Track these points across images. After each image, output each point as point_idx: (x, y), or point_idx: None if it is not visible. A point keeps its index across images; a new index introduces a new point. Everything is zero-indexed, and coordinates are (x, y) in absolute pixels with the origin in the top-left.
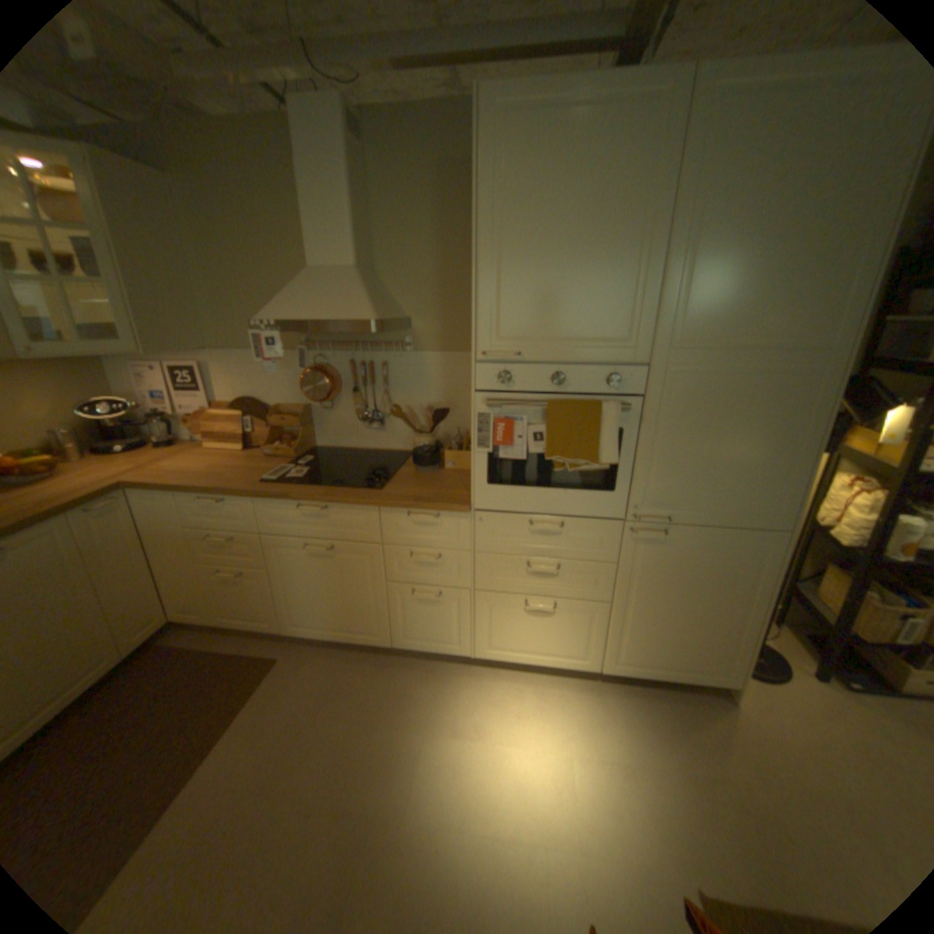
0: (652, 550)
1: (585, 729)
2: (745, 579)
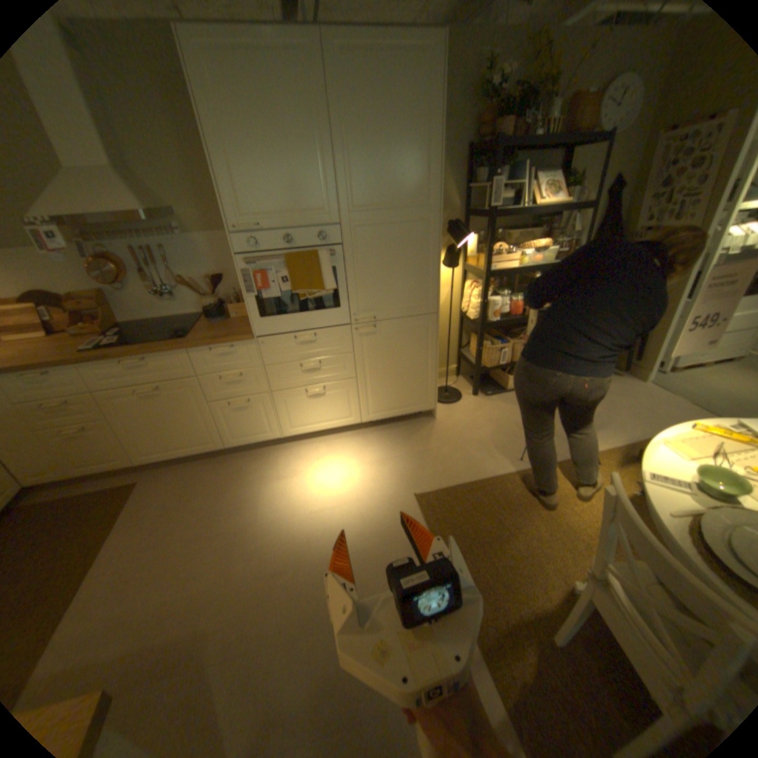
0: (370, 339)
1: (356, 452)
2: (420, 345)
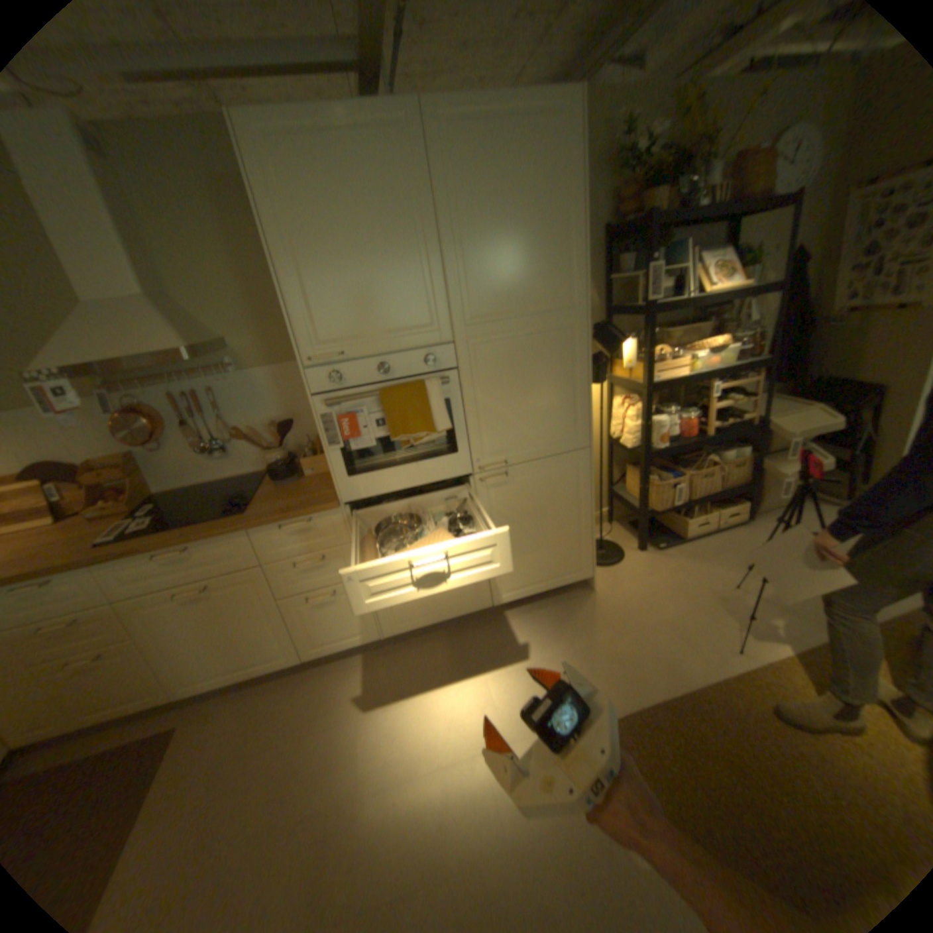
0: (501, 491)
1: (491, 654)
2: (570, 492)
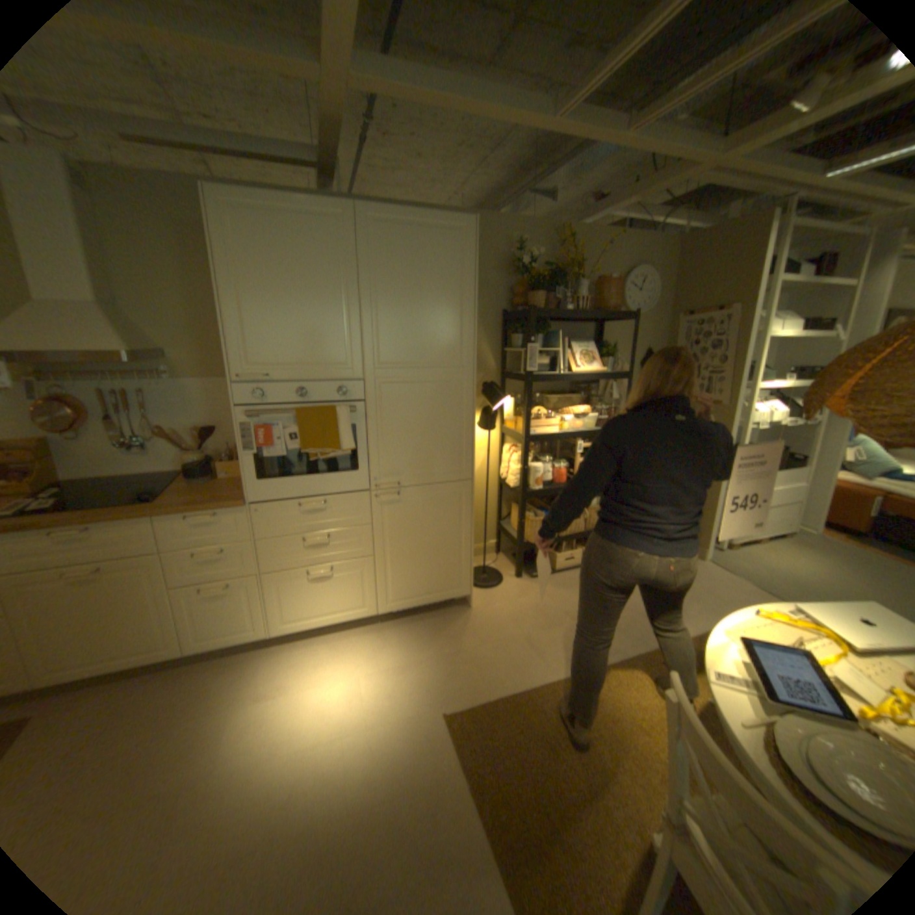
0: (392, 509)
1: (368, 657)
2: (453, 516)
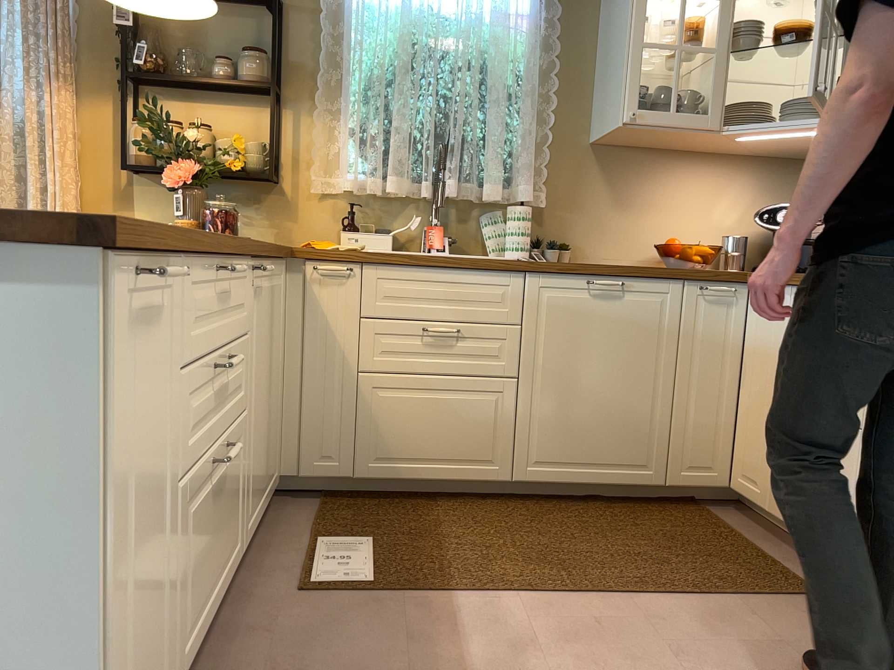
0: None
1: None
2: None
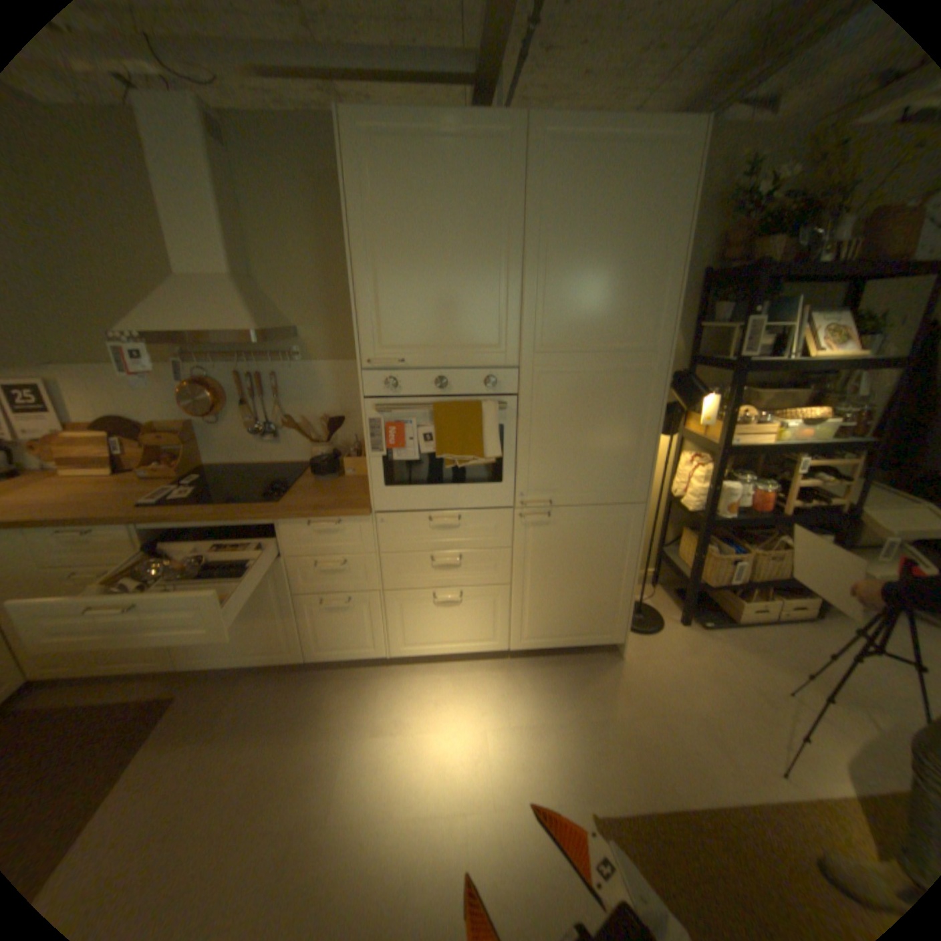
0: (539, 532)
1: (497, 703)
2: (615, 548)
